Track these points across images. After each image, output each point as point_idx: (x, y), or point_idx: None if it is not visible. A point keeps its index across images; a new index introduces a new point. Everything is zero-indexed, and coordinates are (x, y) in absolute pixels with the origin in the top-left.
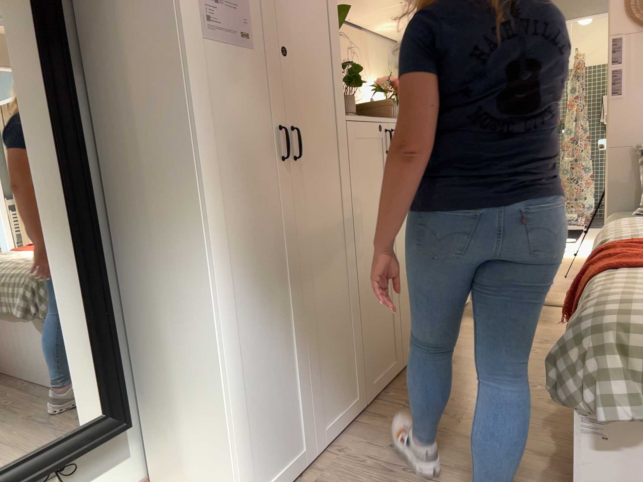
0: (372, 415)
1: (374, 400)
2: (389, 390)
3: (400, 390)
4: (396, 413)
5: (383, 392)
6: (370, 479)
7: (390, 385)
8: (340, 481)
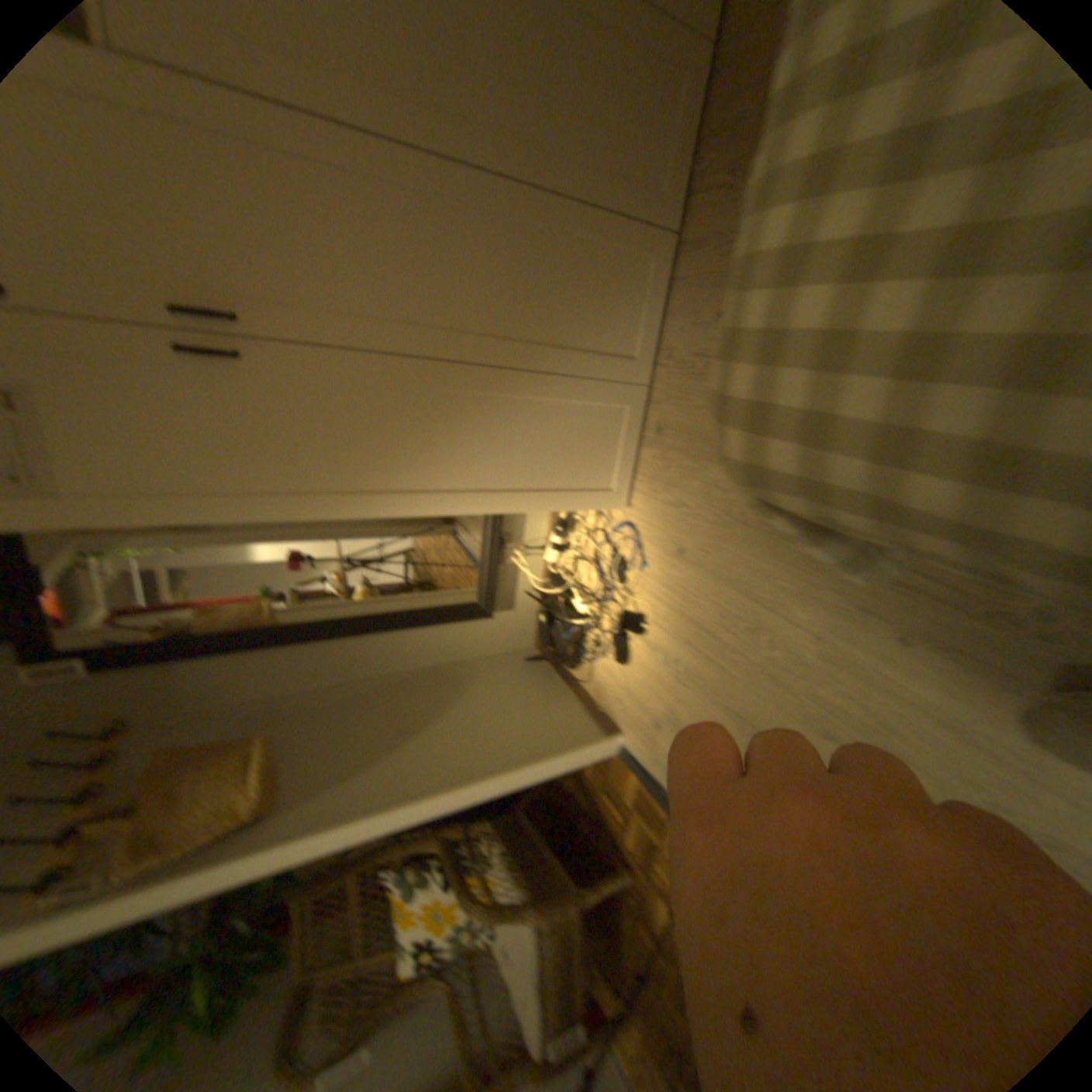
0: (692, 236)
1: (690, 188)
2: (705, 137)
3: (721, 119)
4: (721, 206)
5: (697, 153)
6: (706, 383)
7: (704, 117)
8: (680, 400)
